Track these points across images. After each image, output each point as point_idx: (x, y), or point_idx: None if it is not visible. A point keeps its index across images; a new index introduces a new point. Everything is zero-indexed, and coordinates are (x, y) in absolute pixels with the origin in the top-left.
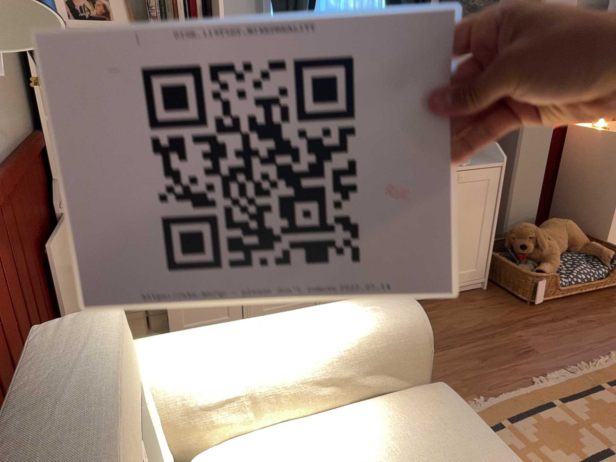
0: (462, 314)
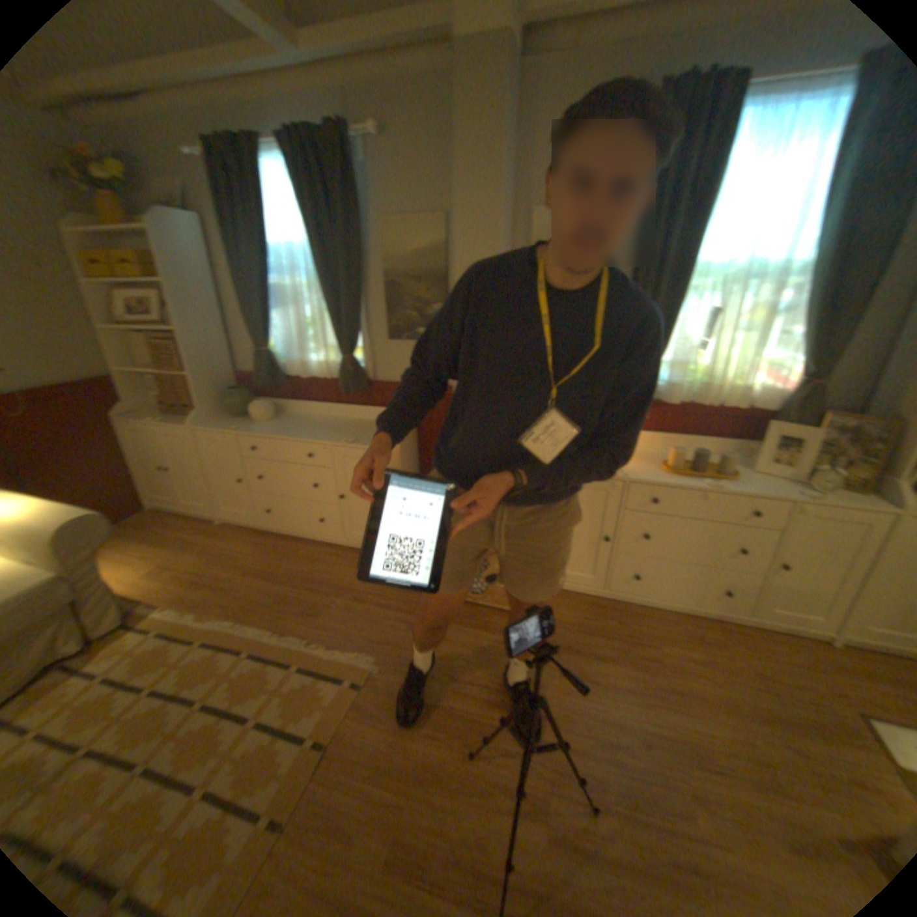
0: (336, 568)
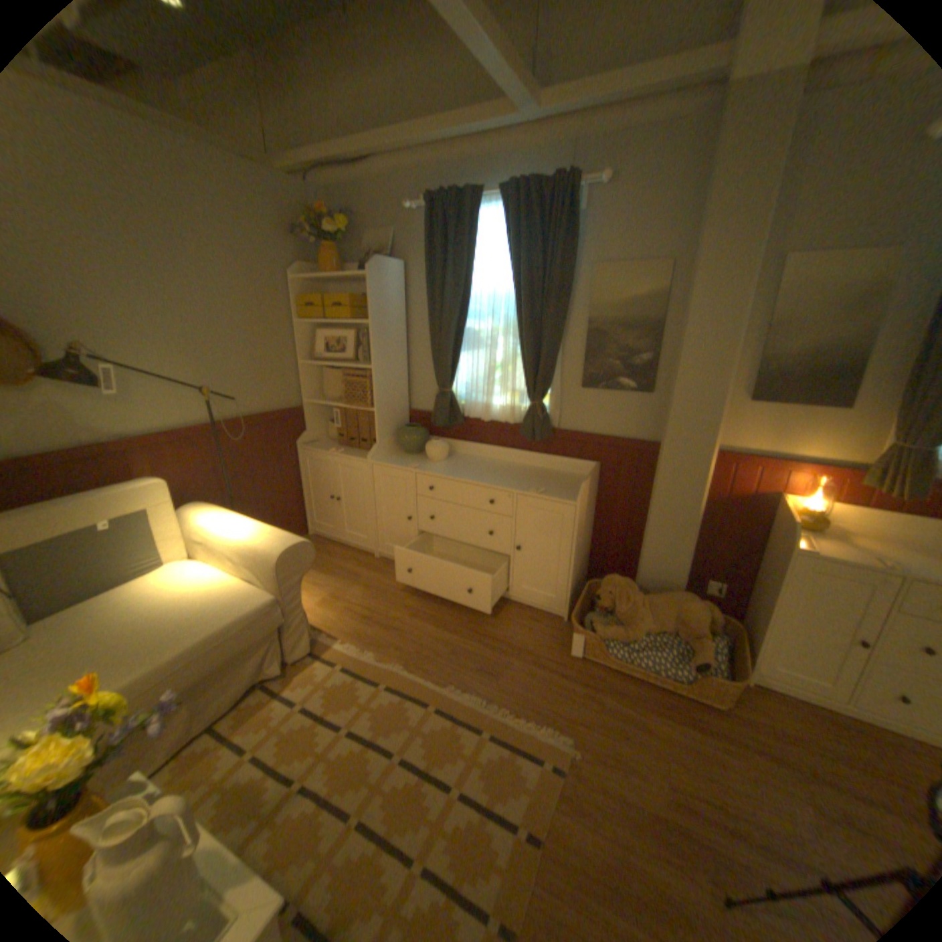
0: (506, 623)
